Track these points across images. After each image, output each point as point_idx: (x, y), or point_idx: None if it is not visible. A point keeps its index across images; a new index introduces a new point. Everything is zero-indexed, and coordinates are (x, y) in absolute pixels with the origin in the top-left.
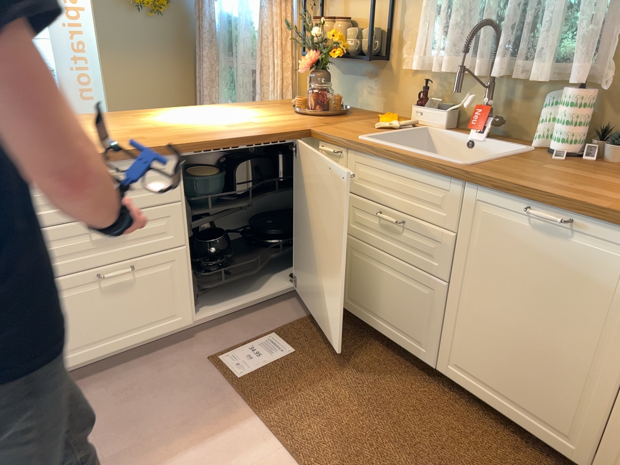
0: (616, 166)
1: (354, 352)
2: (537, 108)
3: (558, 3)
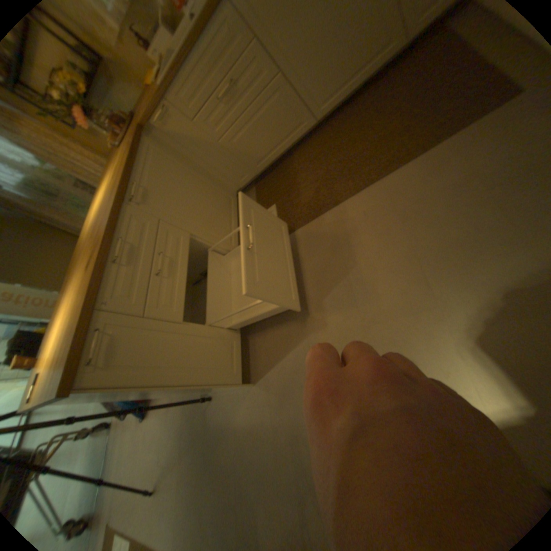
0: None
1: (288, 172)
2: None
3: None
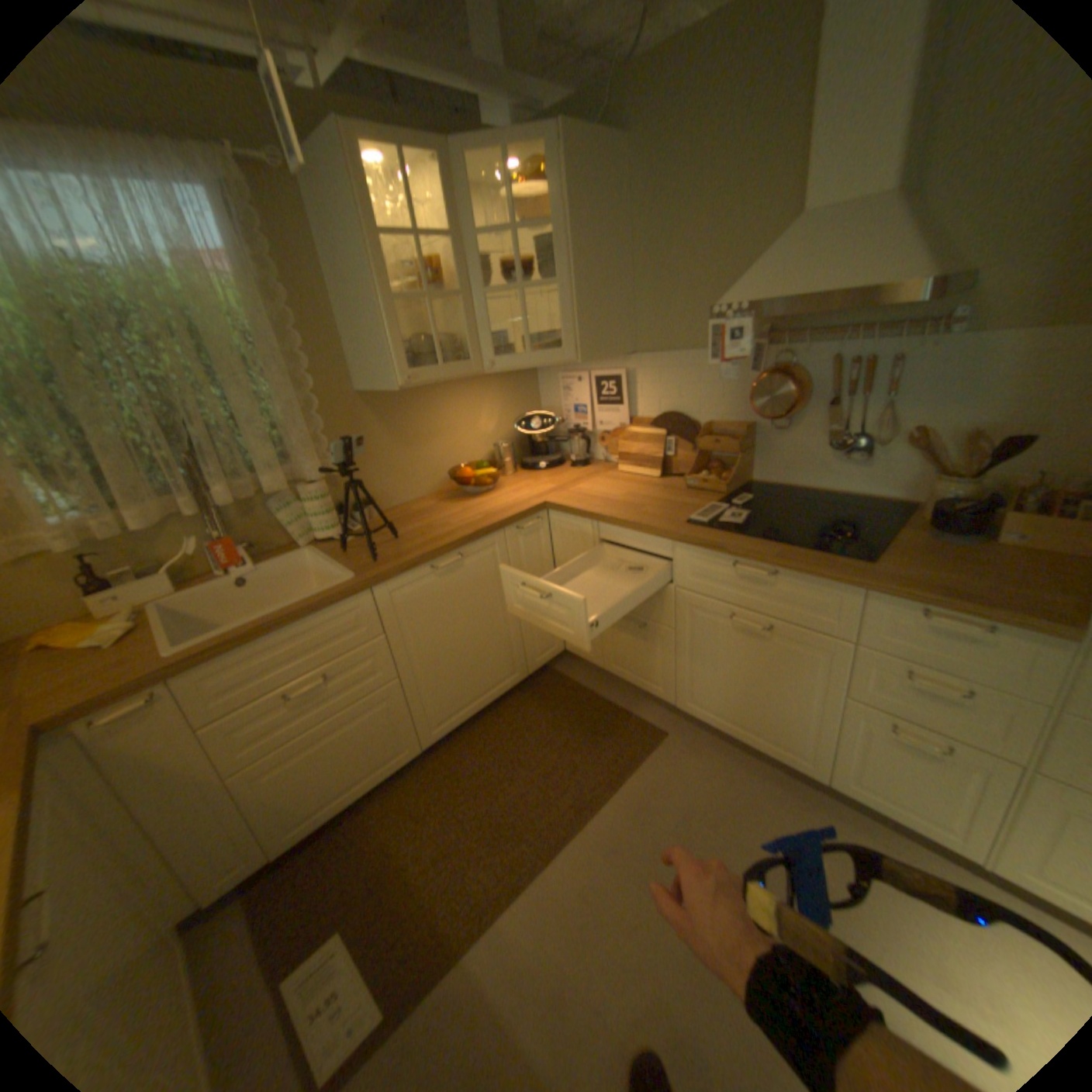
0: (375, 523)
1: (360, 848)
2: (265, 517)
3: (251, 419)
